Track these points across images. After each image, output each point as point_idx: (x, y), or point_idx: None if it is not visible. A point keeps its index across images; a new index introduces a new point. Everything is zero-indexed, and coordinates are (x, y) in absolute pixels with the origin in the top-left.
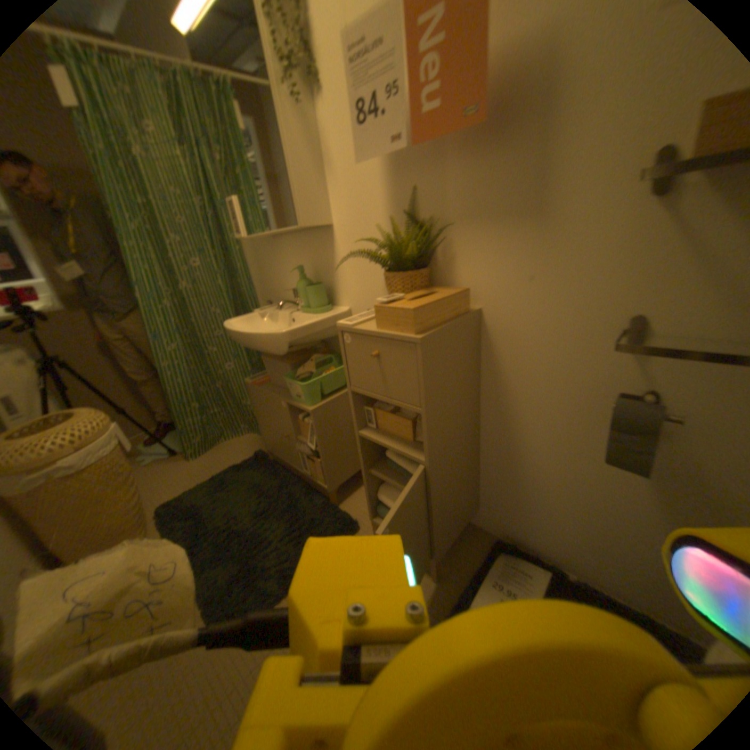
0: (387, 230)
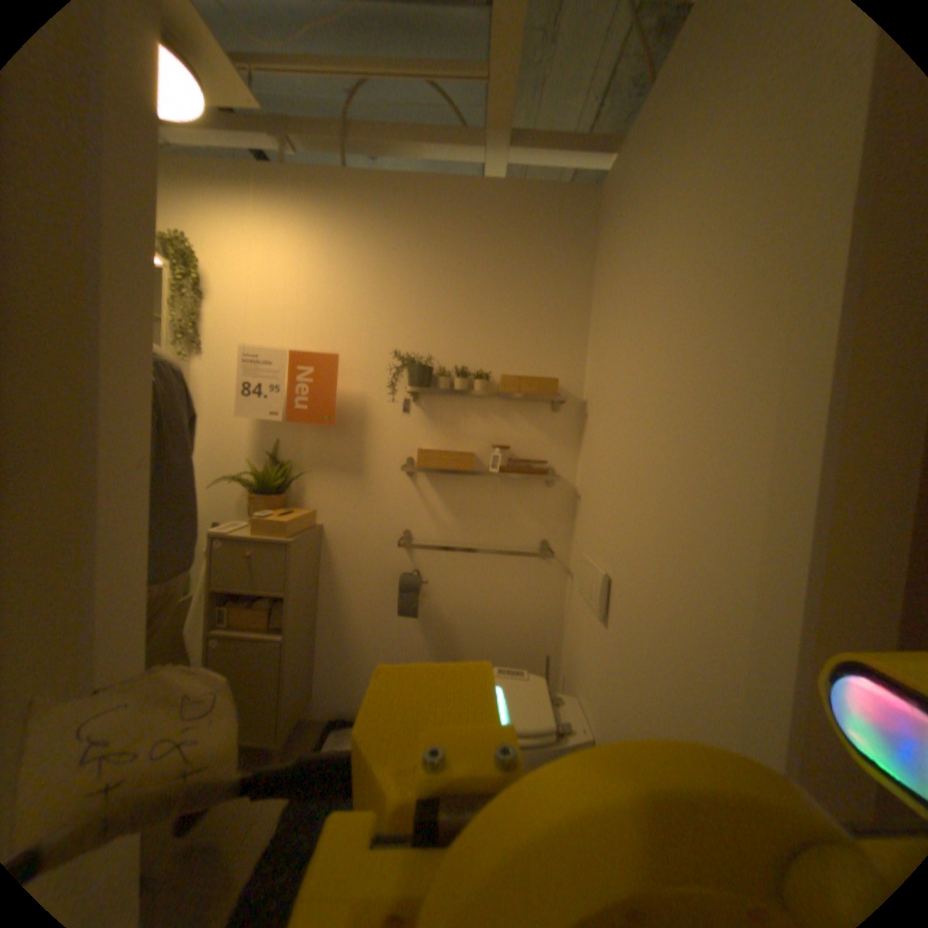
0: (250, 460)
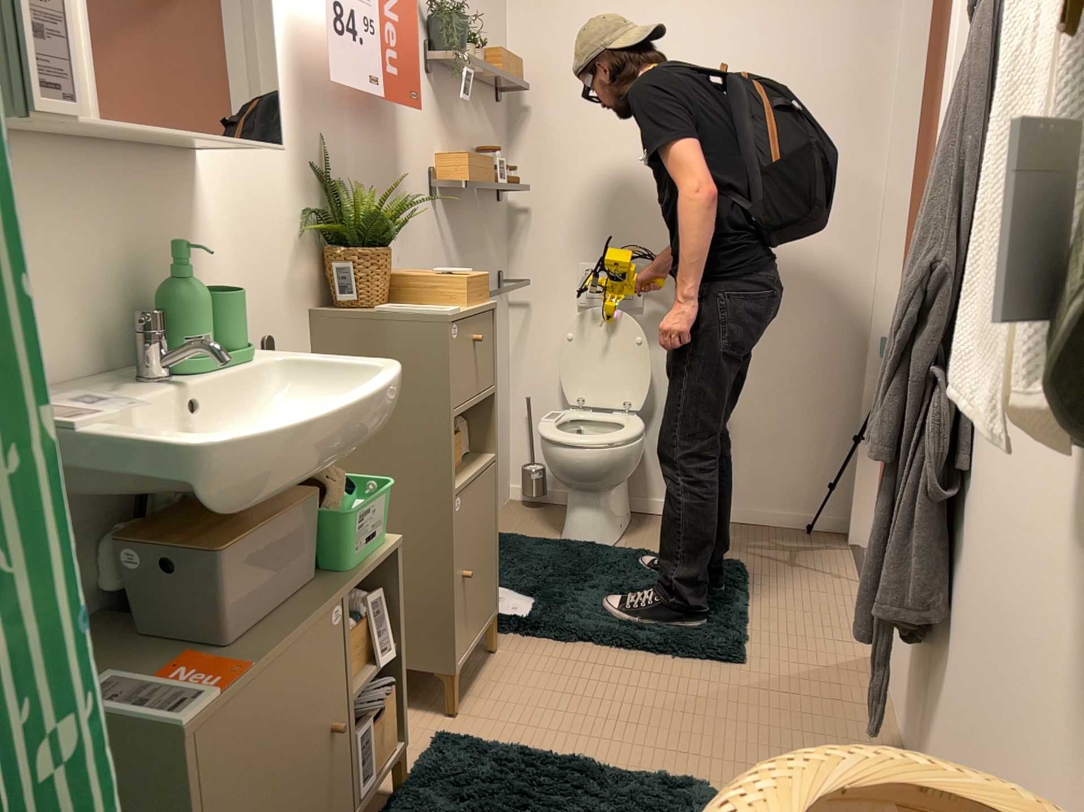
0: (300, 188)
